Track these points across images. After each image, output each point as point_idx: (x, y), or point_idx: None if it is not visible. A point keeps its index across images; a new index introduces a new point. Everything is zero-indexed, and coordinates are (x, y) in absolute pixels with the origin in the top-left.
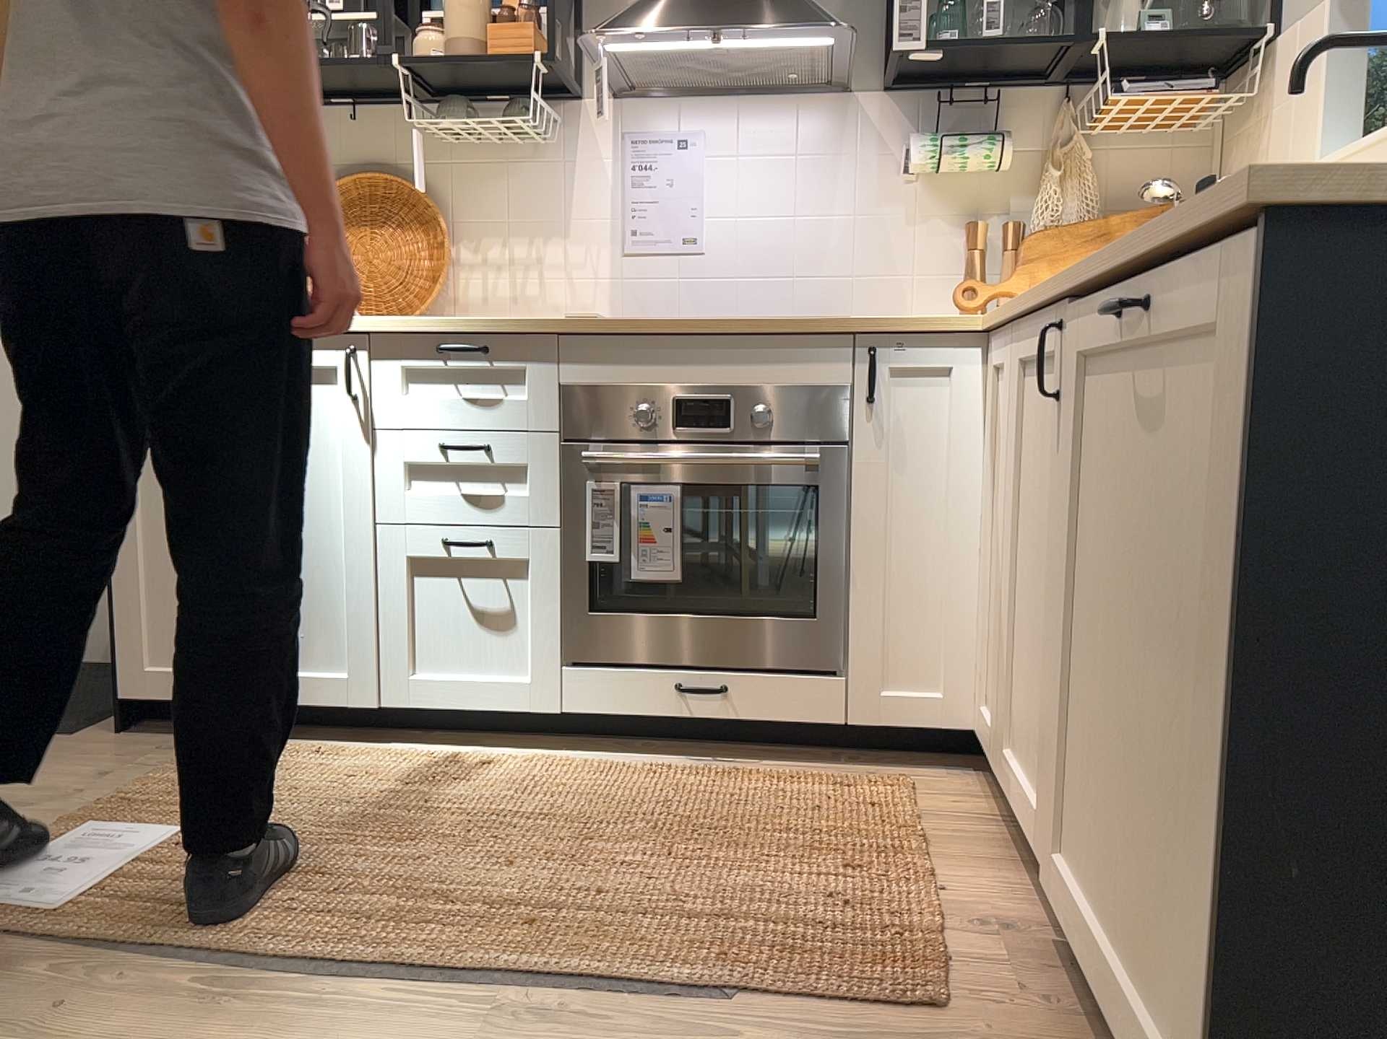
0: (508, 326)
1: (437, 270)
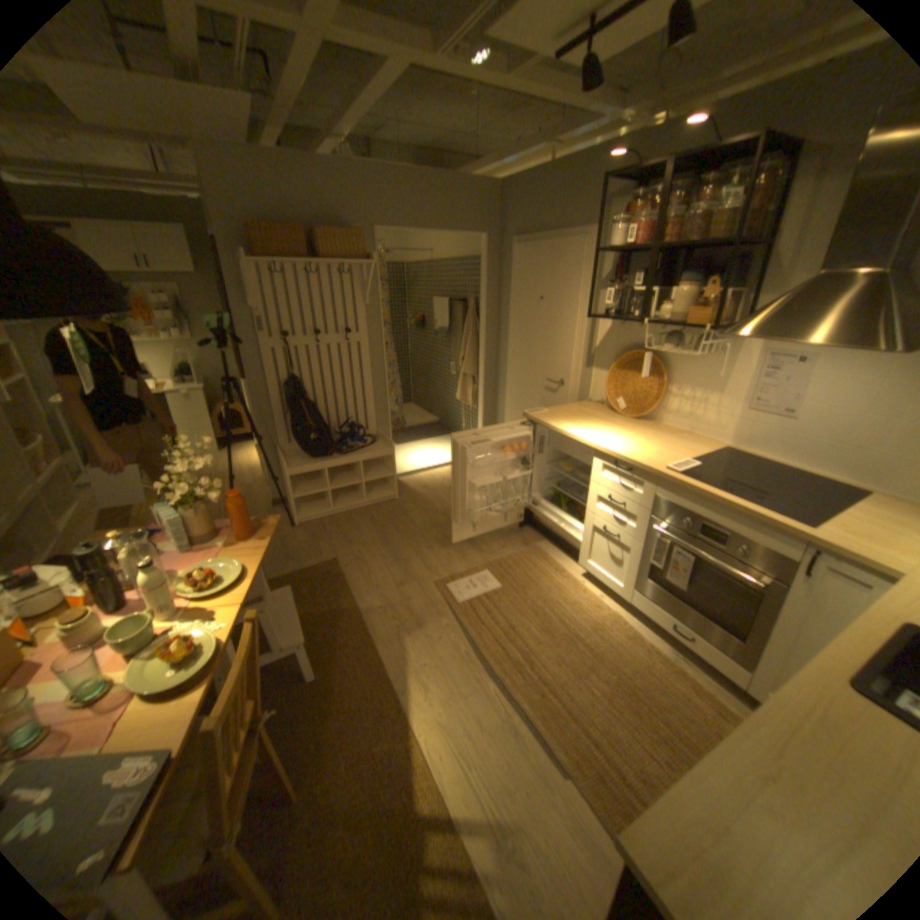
0: (639, 466)
1: (659, 396)
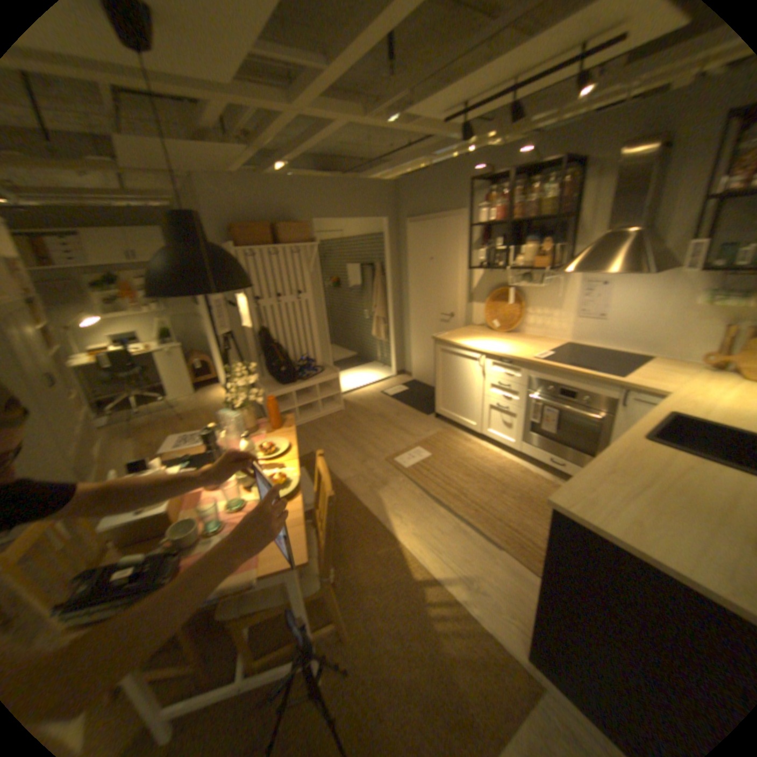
0: (517, 359)
1: (521, 316)
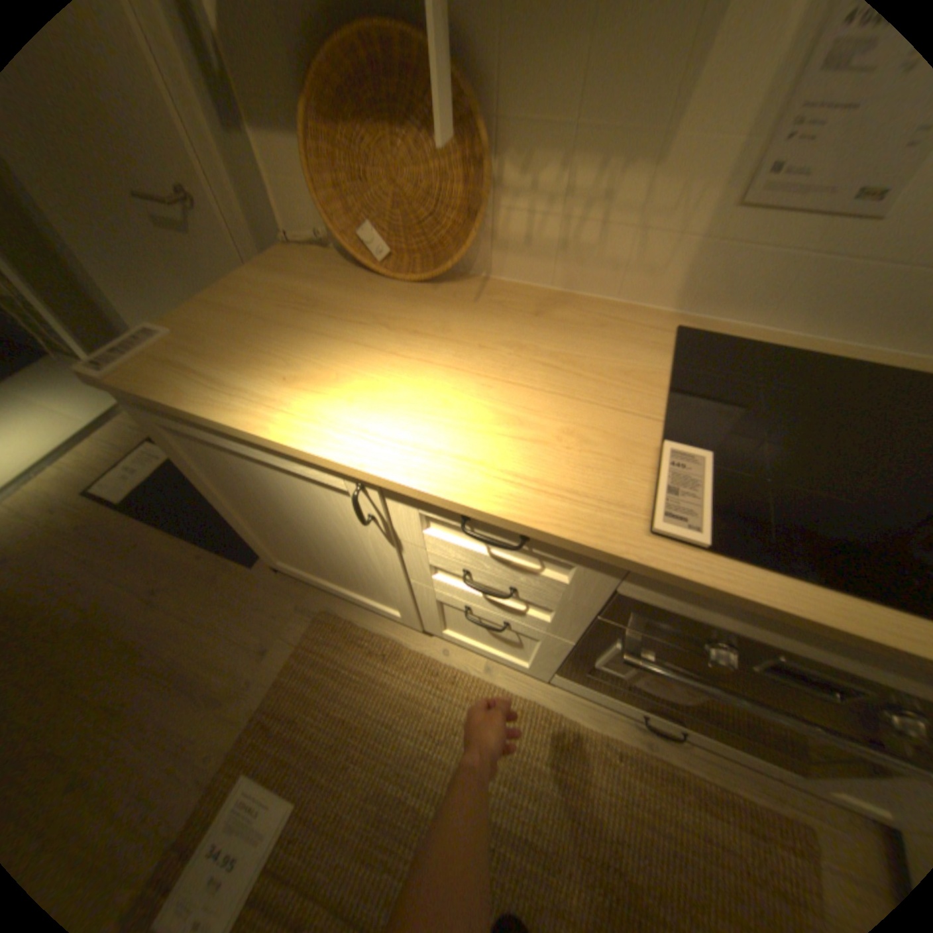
0: (566, 541)
1: (476, 198)
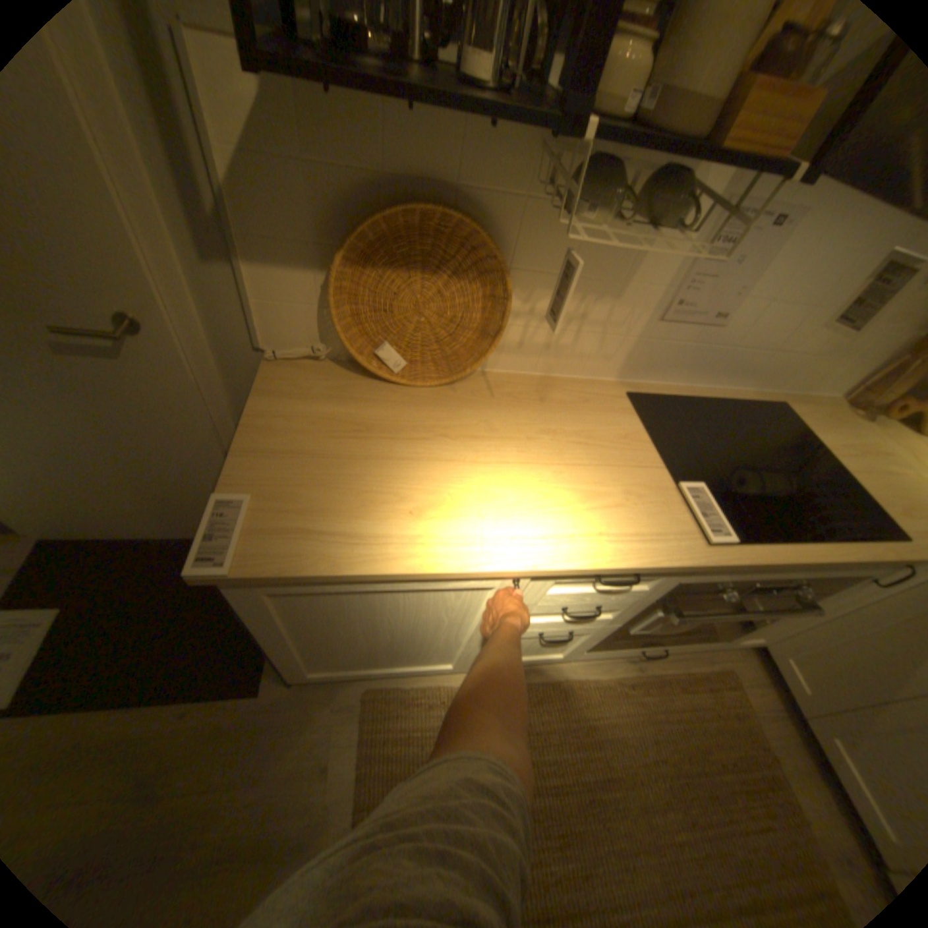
0: (673, 568)
1: (492, 323)
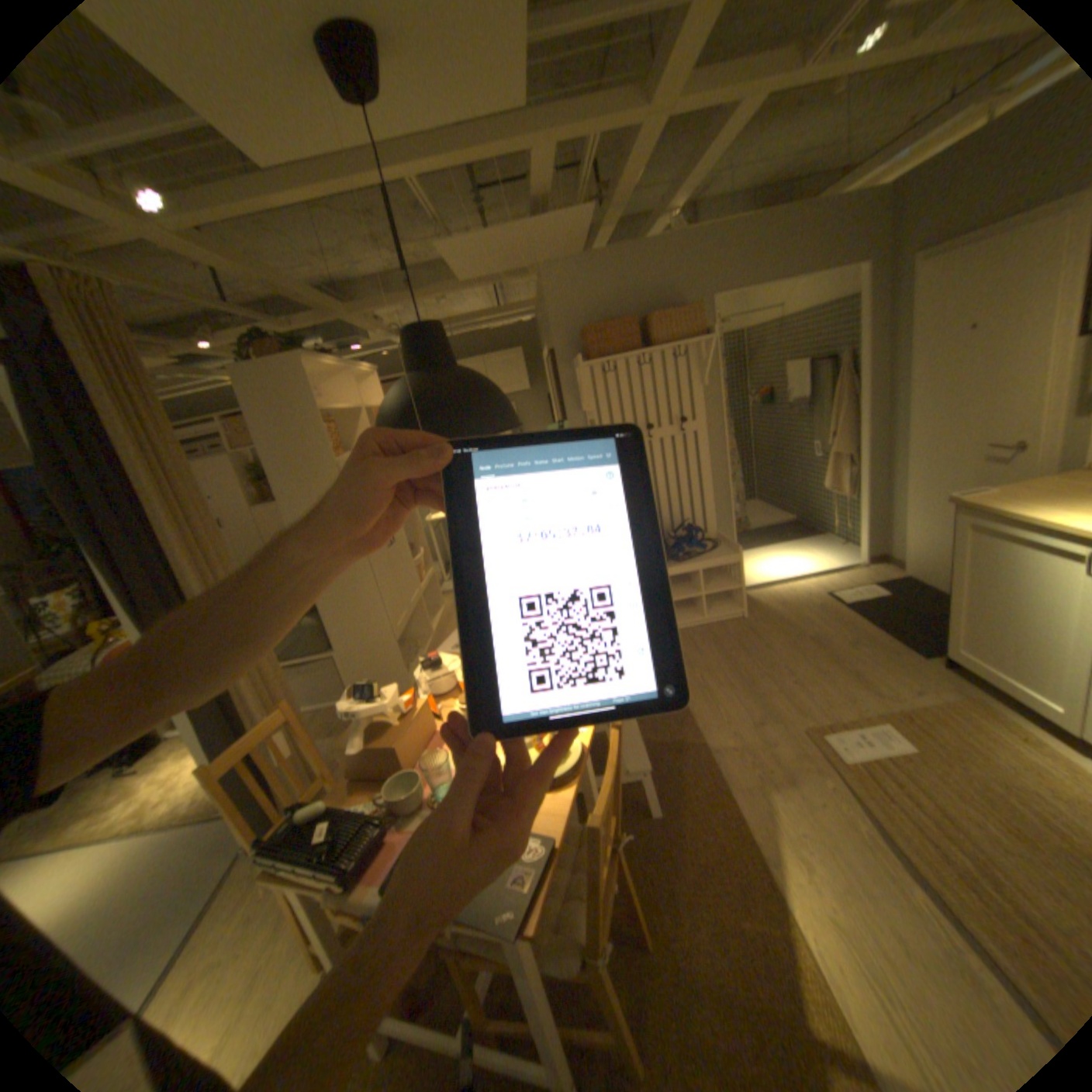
0: None
1: None
